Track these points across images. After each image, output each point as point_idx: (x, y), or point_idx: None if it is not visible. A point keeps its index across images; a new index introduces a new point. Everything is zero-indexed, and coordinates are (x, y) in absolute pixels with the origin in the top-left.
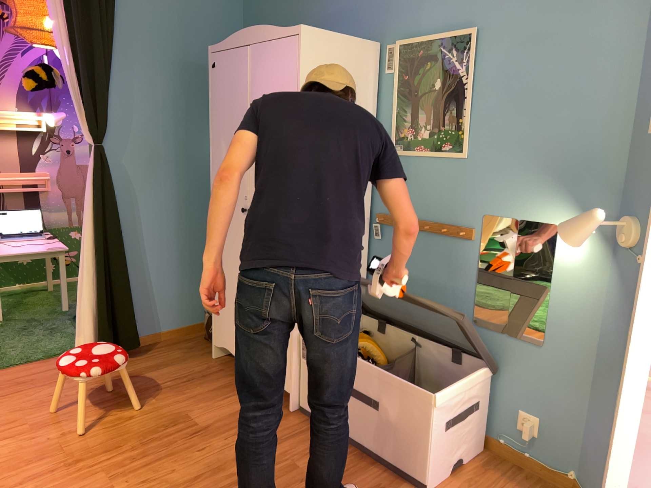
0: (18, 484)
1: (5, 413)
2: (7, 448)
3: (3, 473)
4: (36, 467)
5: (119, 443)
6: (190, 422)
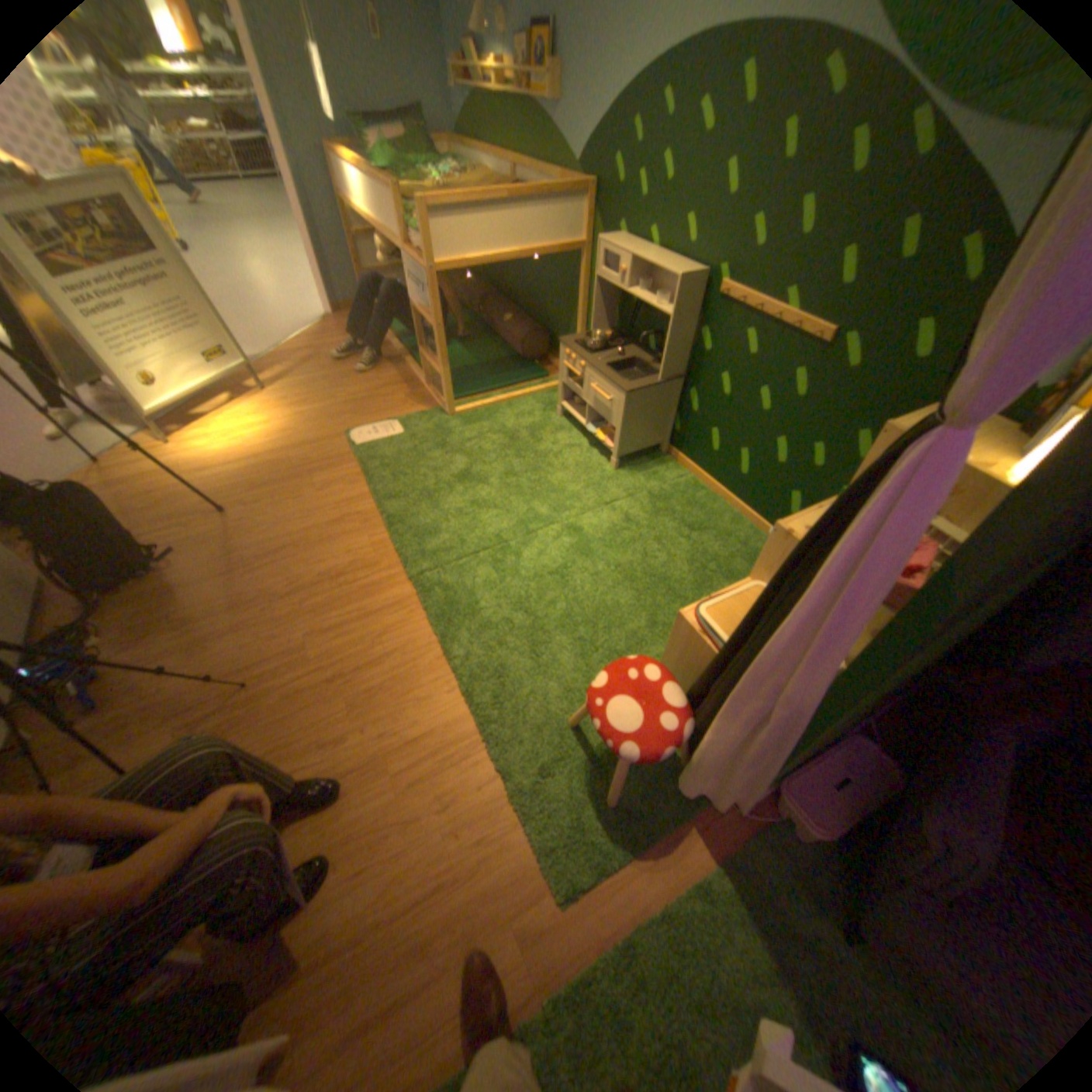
0: (383, 658)
1: (417, 819)
2: (402, 722)
3: (399, 676)
4: (369, 680)
5: (275, 708)
6: (173, 738)
